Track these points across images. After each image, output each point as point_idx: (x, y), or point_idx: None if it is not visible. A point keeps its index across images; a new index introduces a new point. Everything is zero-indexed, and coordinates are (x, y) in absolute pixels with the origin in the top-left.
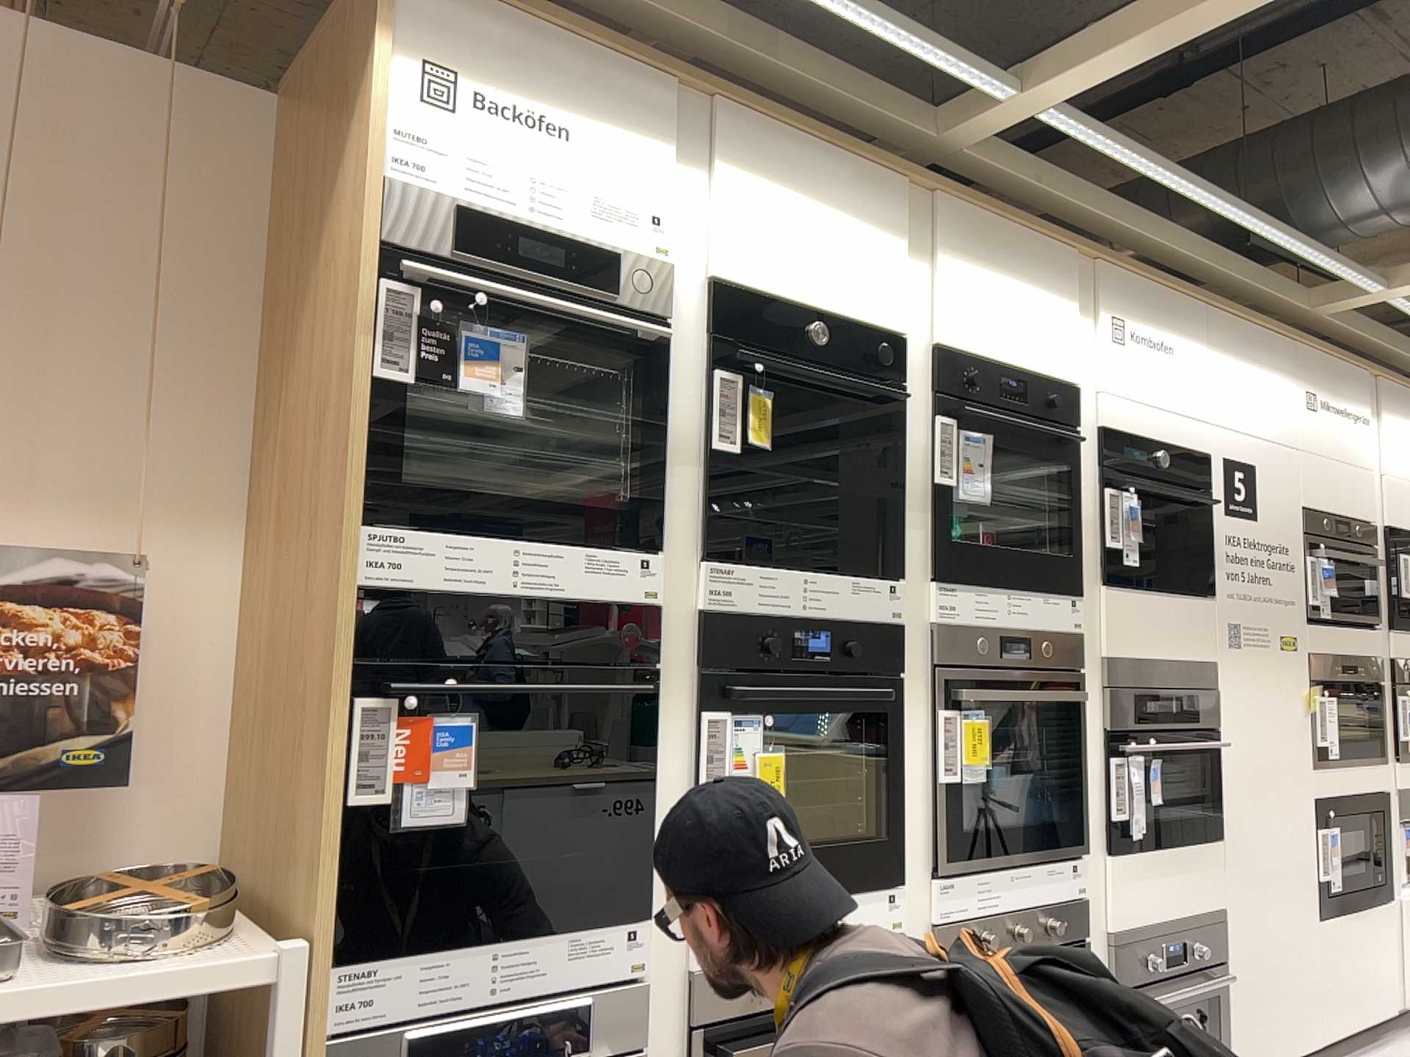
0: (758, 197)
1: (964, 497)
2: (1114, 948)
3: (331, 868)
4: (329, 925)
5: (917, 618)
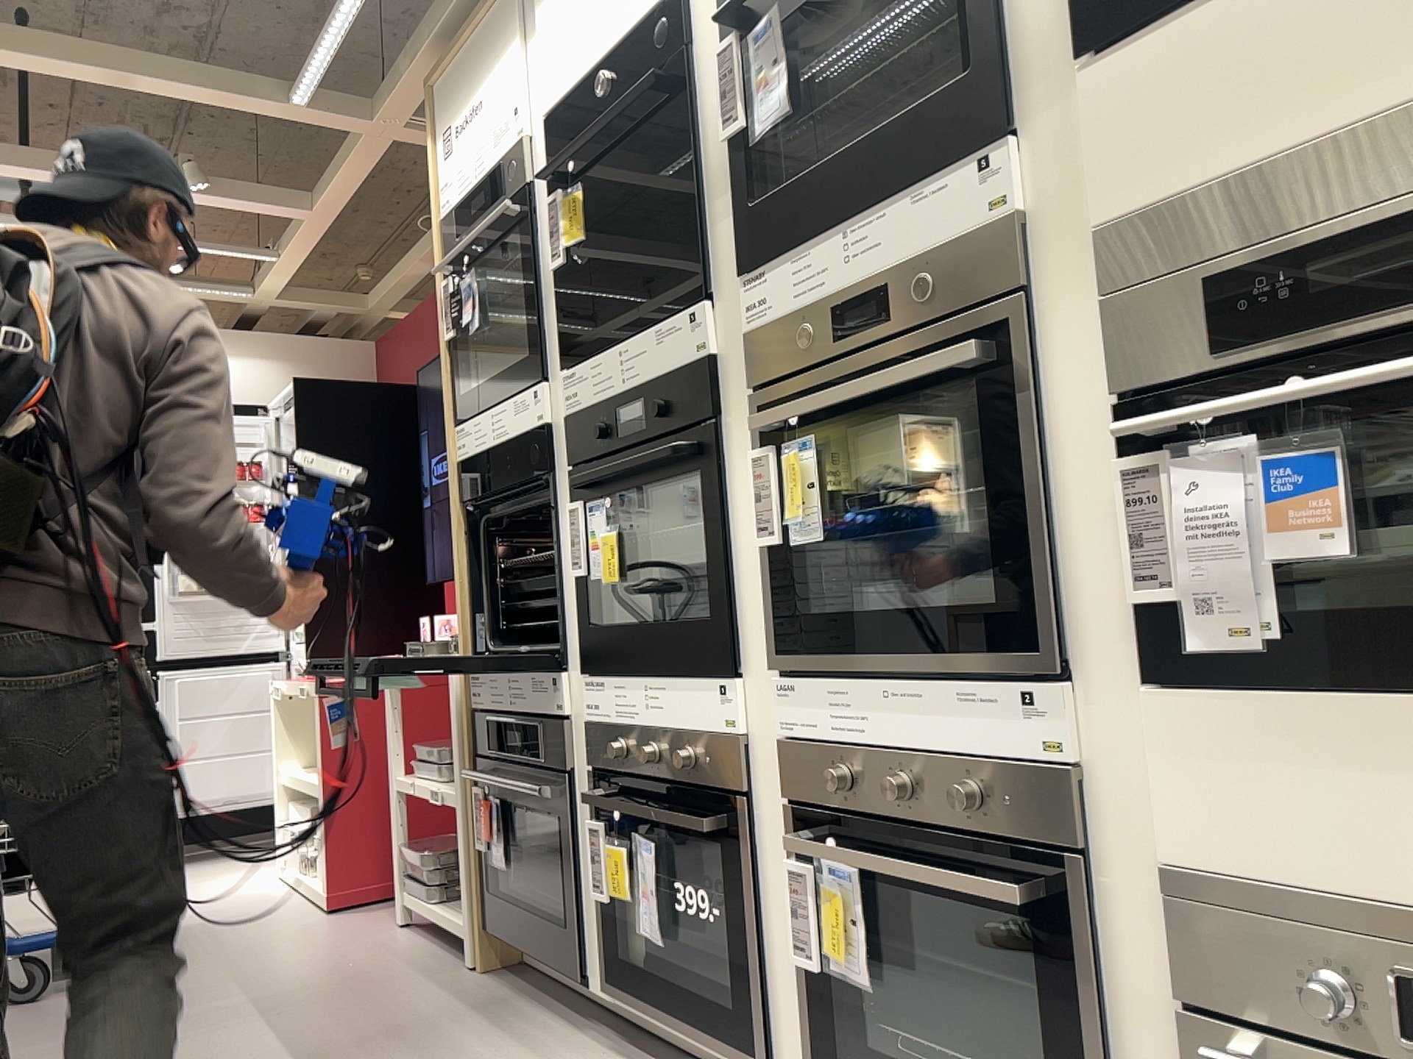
0: (555, 7)
1: (767, 129)
2: (1172, 907)
3: (461, 619)
4: (478, 651)
5: (734, 336)
